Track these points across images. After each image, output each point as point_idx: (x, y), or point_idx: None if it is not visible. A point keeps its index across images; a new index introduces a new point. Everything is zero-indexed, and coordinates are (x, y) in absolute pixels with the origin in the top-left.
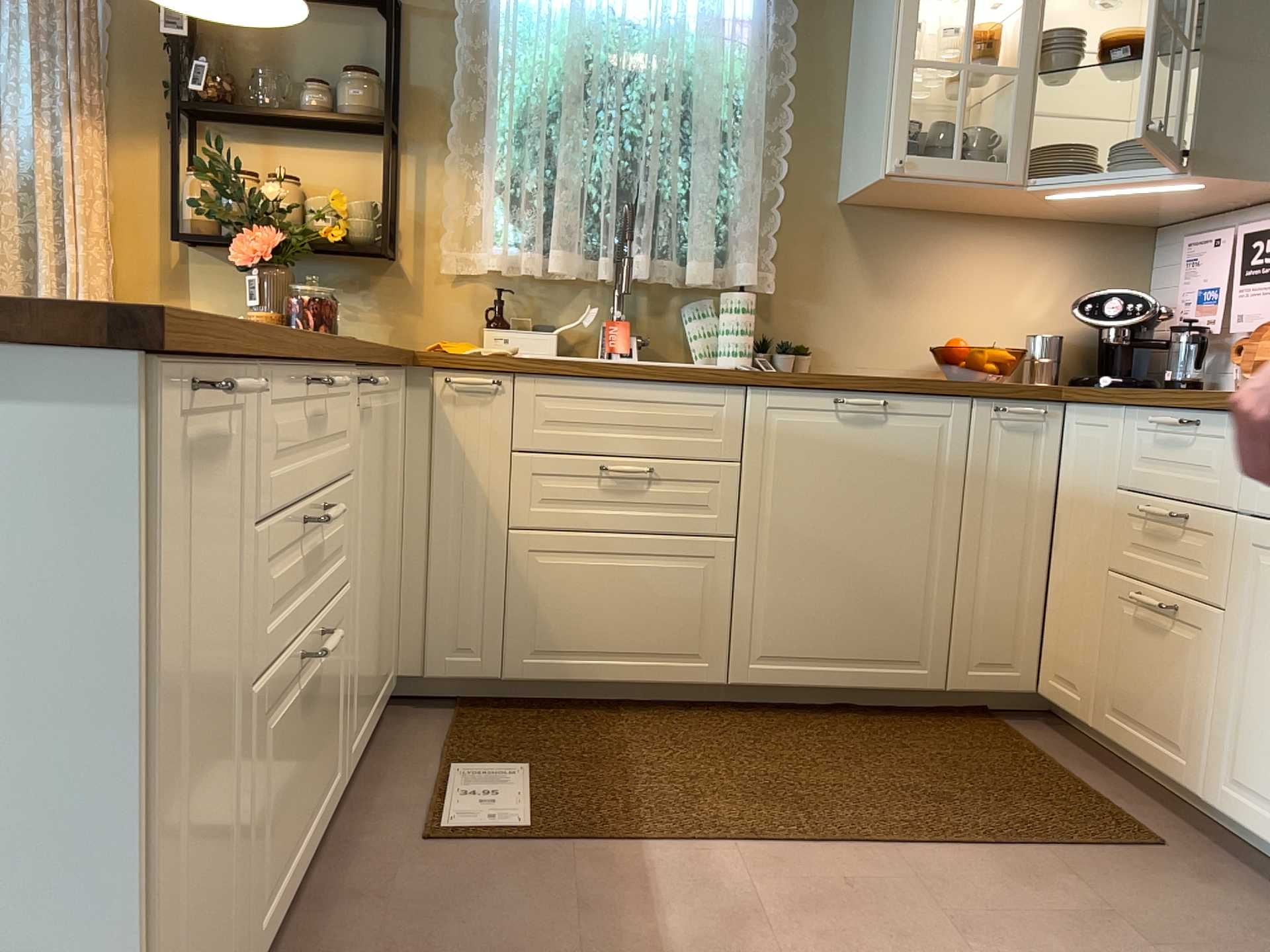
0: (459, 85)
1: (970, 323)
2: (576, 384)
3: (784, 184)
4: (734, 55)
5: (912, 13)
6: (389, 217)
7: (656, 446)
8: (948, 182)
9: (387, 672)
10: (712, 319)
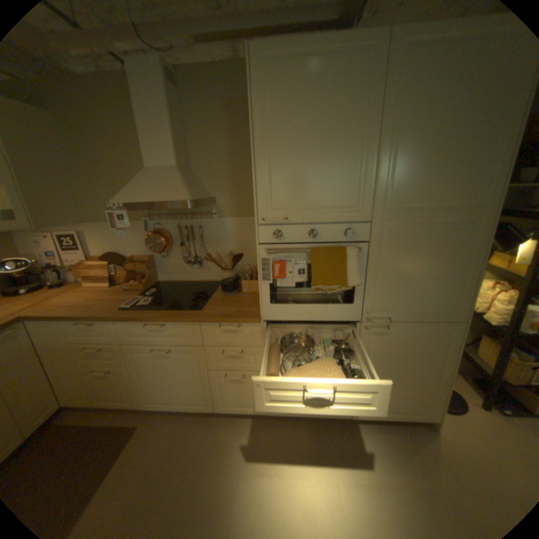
0: None
1: None
2: None
3: None
4: None
5: None
6: None
7: None
8: None
9: None
10: None
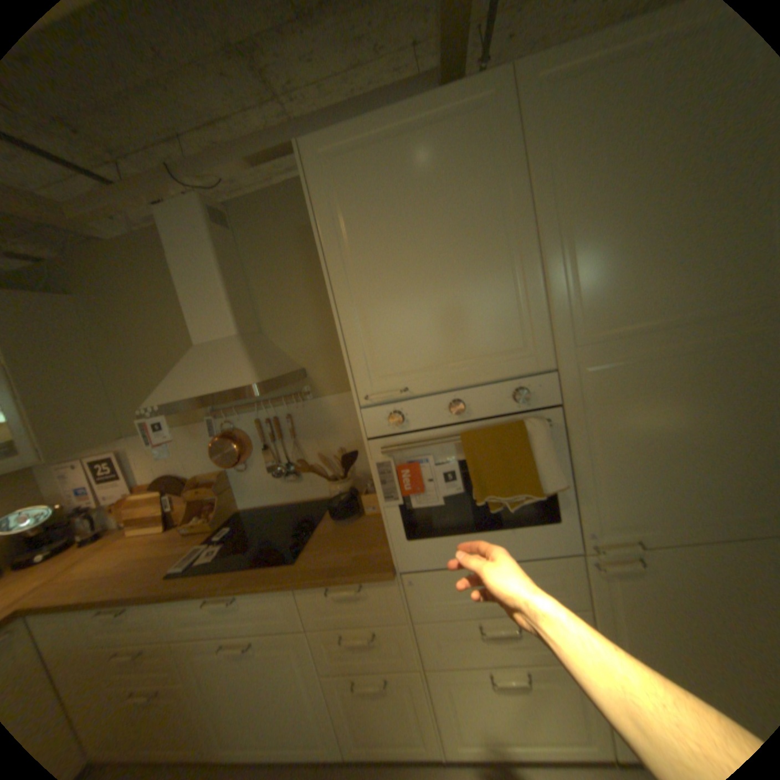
0: None
1: None
2: None
3: None
4: None
5: None
6: None
7: None
8: None
9: None
10: None
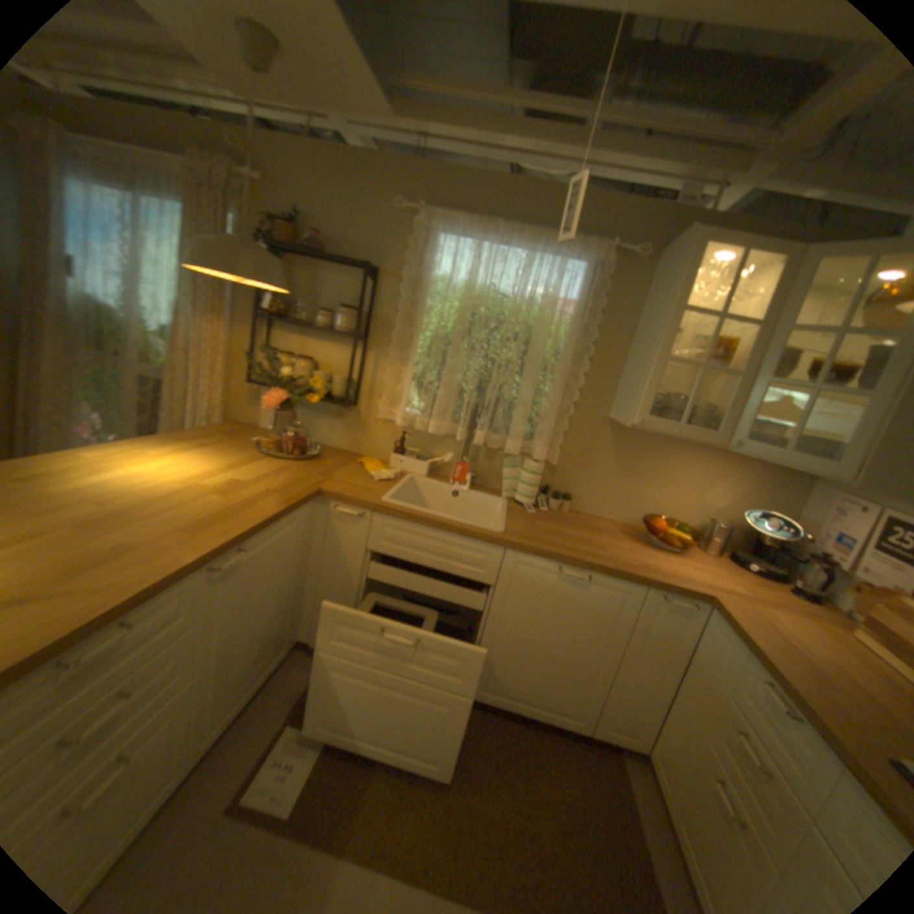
0: (398, 319)
1: (675, 502)
2: (406, 524)
3: (576, 401)
4: (559, 323)
5: (676, 324)
6: (348, 388)
7: (446, 567)
8: (674, 436)
9: (275, 657)
10: (516, 471)
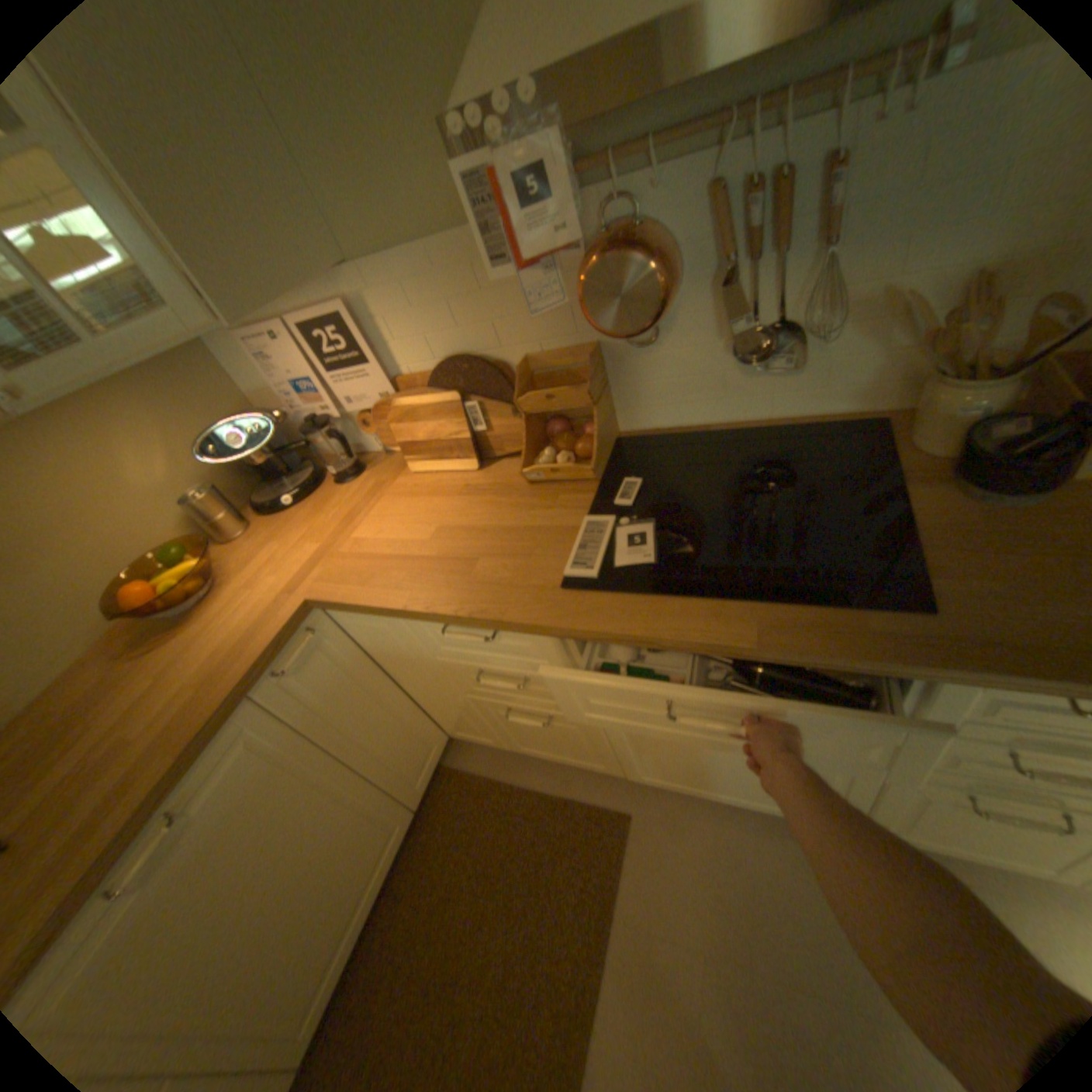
0: None
1: (105, 535)
2: None
3: None
4: None
5: None
6: None
7: None
8: None
9: None
10: None
